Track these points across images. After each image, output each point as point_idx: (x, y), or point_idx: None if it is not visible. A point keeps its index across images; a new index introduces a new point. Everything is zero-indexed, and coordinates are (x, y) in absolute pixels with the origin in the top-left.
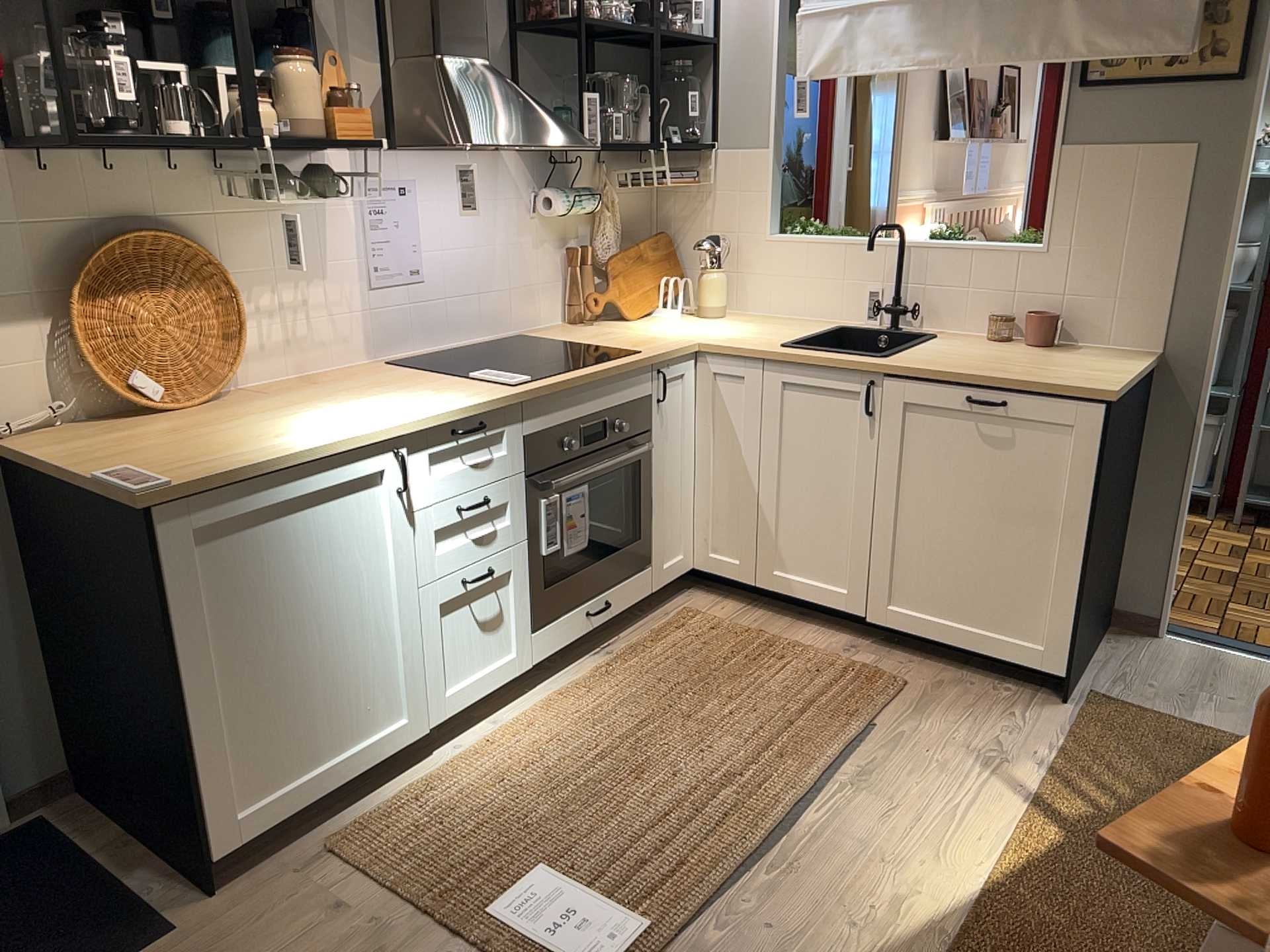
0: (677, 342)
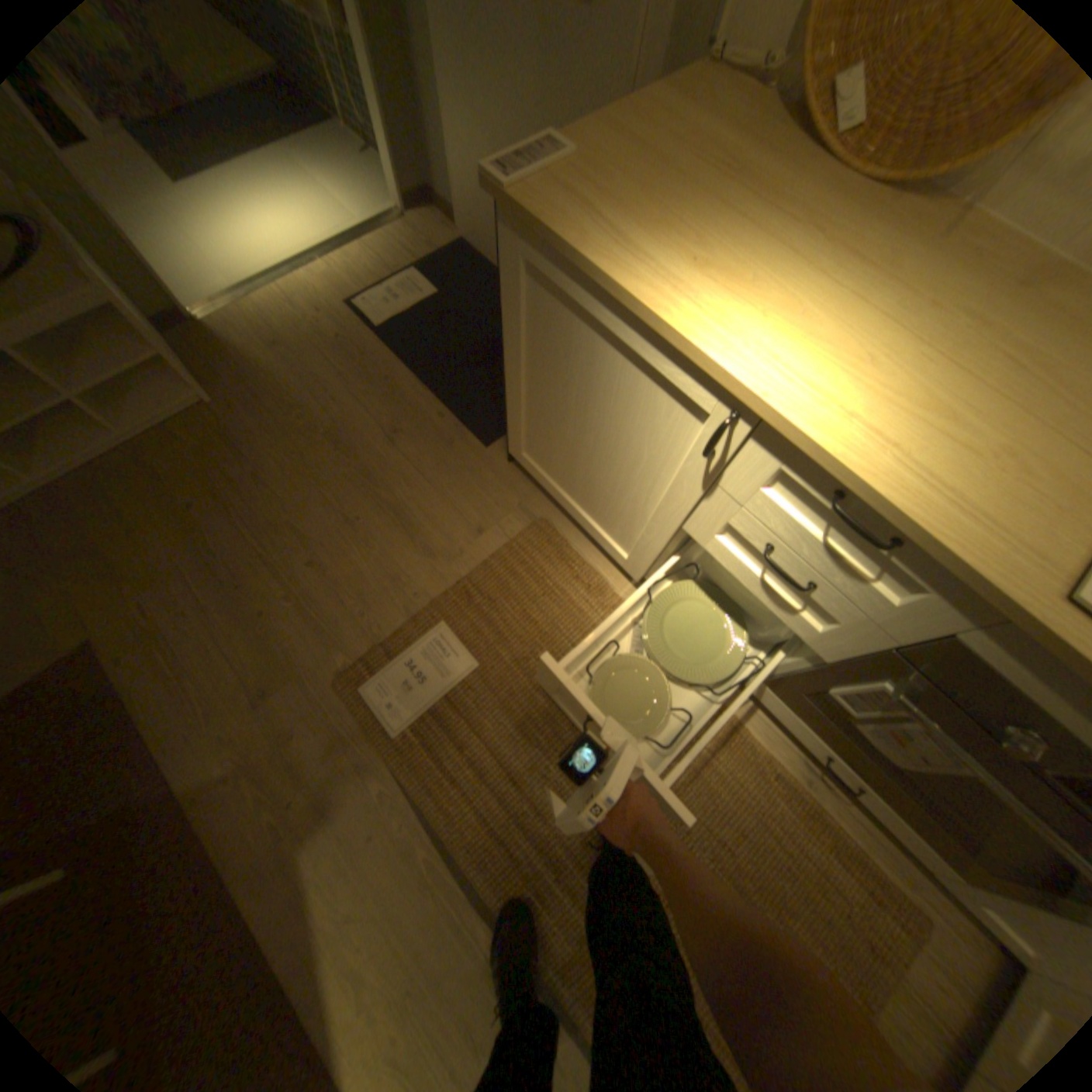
0: None
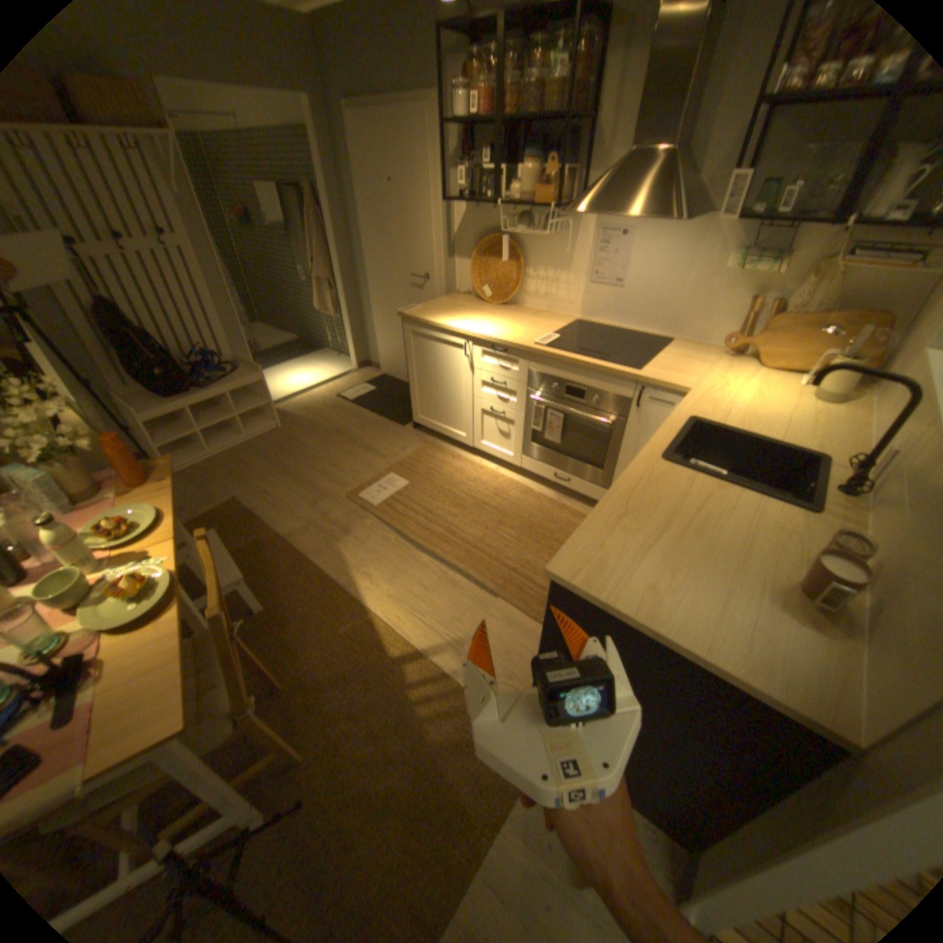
0: (682, 382)
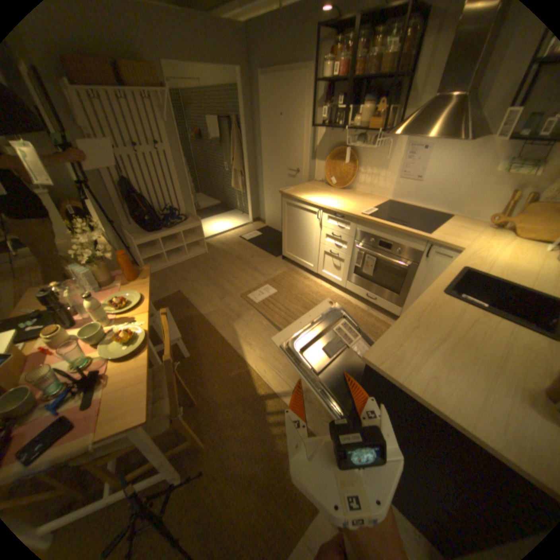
0: (460, 243)
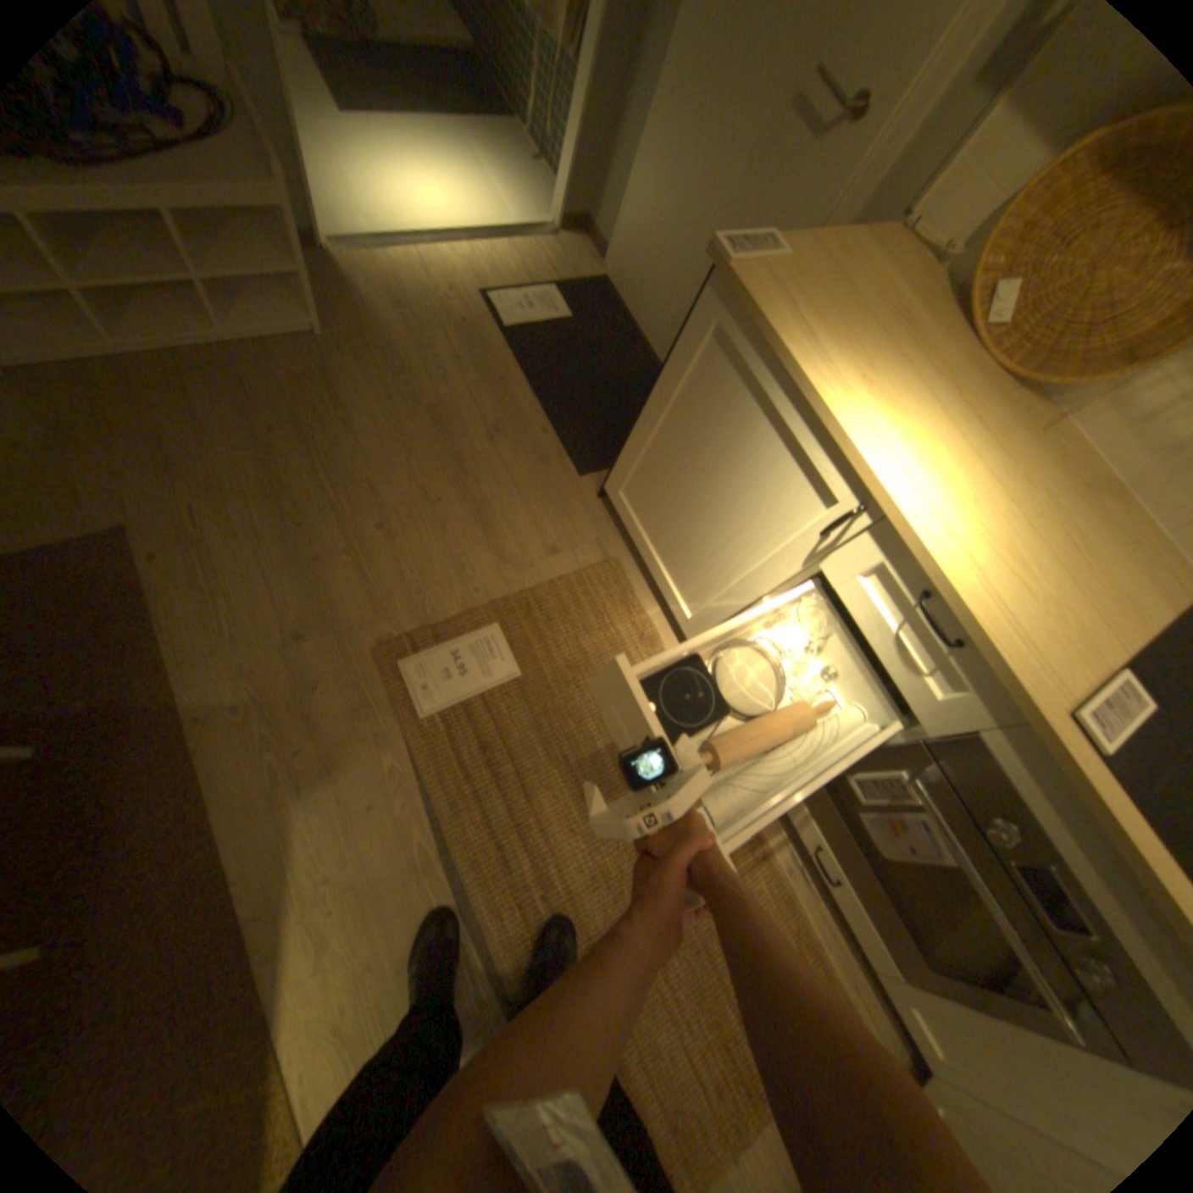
0: None
